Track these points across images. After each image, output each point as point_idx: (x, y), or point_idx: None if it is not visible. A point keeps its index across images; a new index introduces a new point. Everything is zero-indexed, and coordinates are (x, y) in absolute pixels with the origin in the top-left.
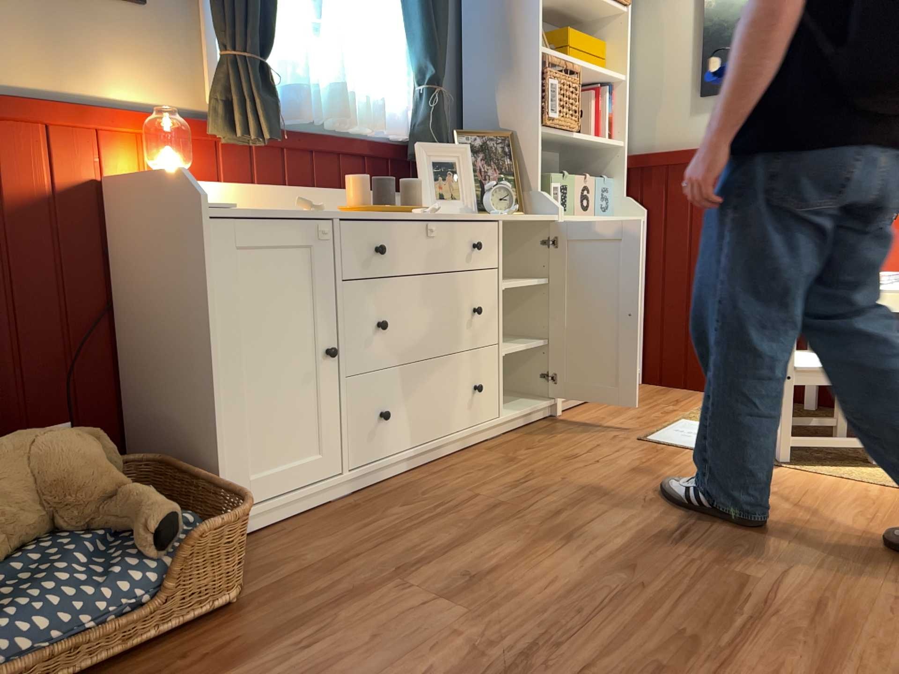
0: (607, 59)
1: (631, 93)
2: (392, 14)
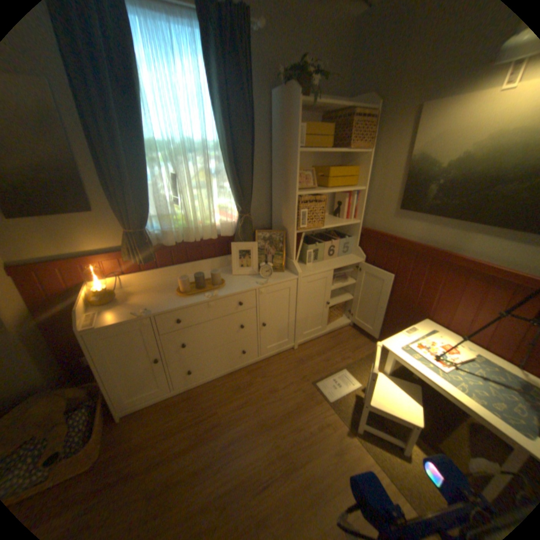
0: (359, 175)
1: (369, 195)
2: (223, 179)
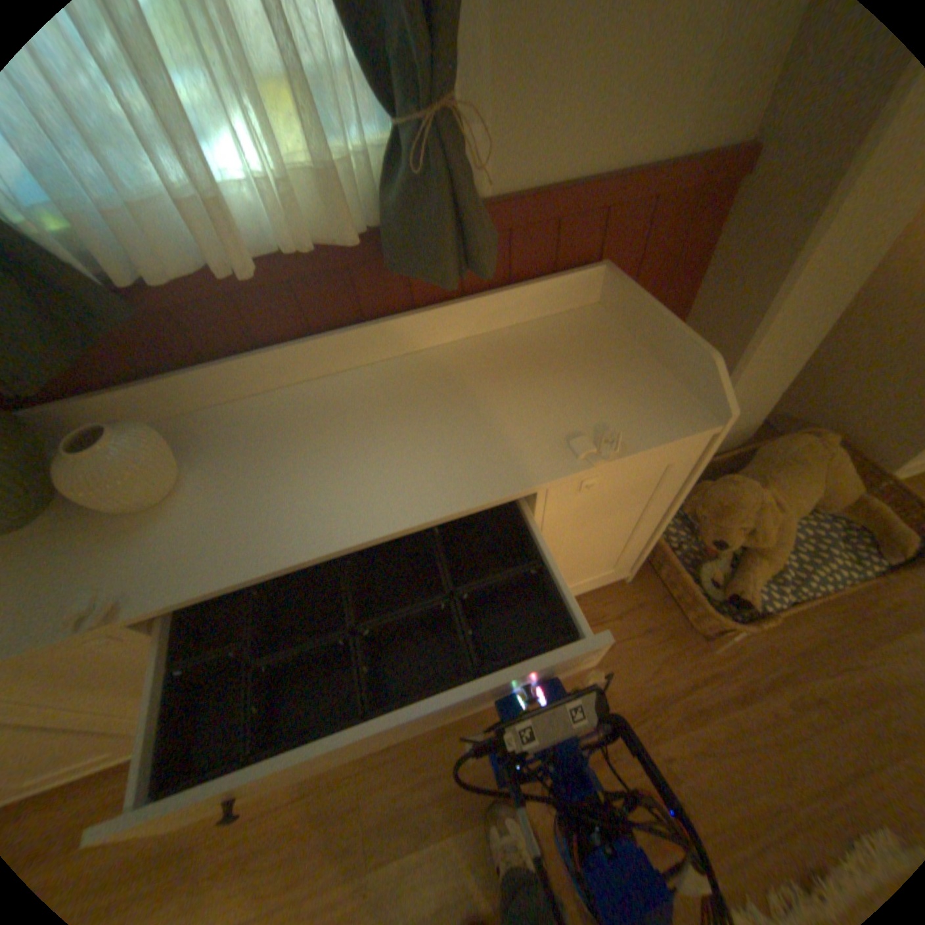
0: None
1: None
2: None
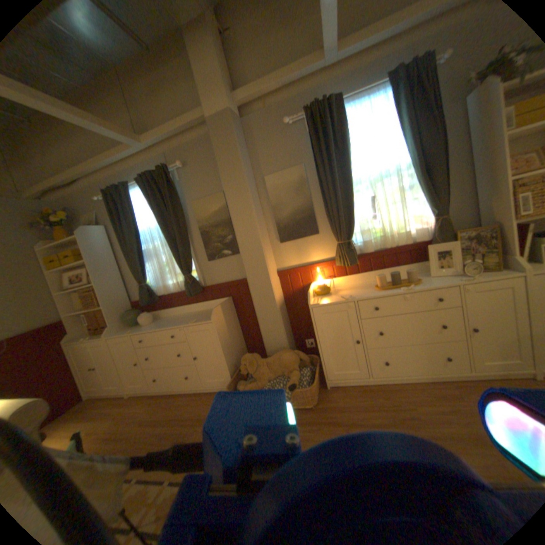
0: None
1: None
2: (416, 190)
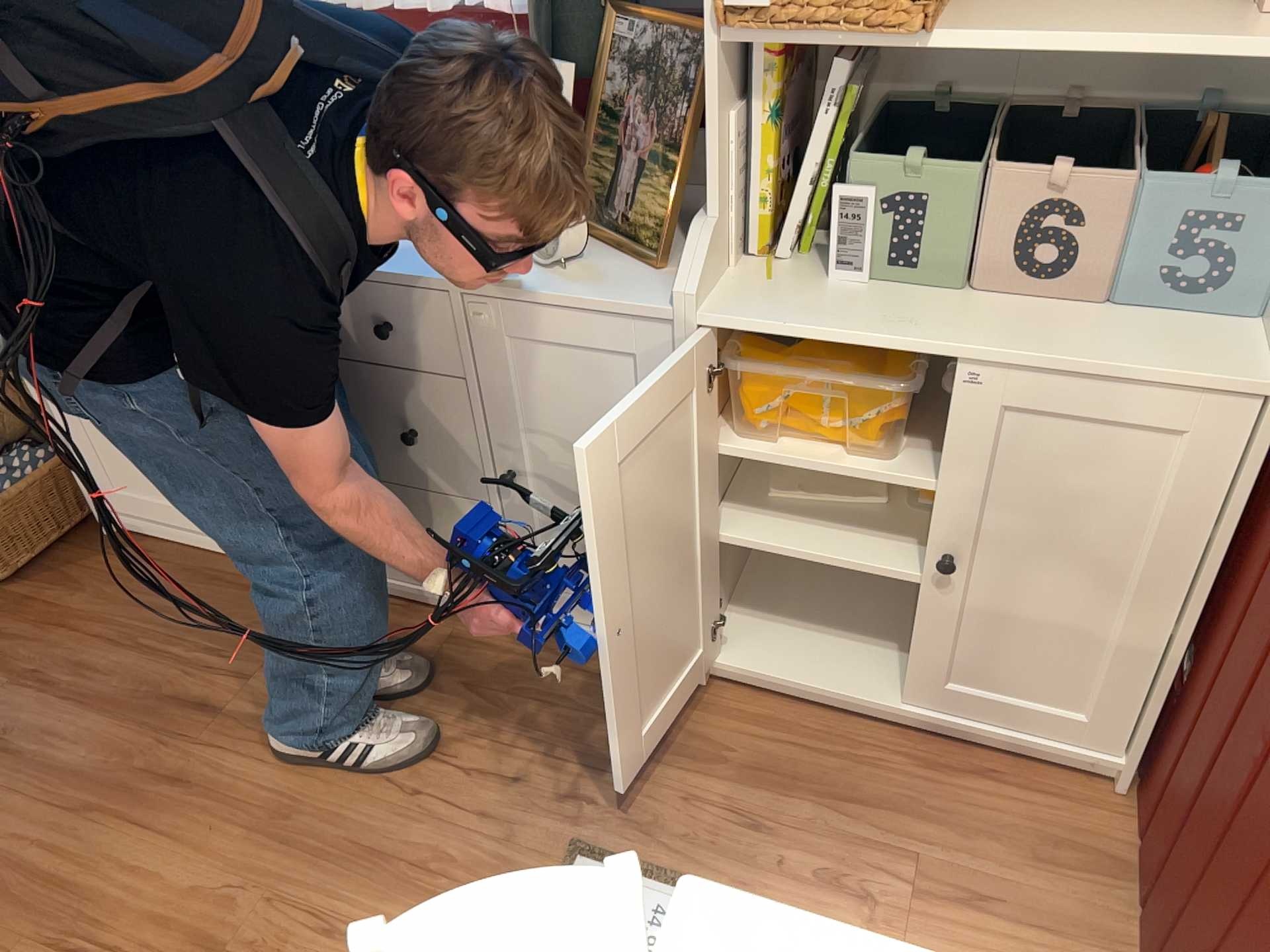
0: None
1: None
2: None
